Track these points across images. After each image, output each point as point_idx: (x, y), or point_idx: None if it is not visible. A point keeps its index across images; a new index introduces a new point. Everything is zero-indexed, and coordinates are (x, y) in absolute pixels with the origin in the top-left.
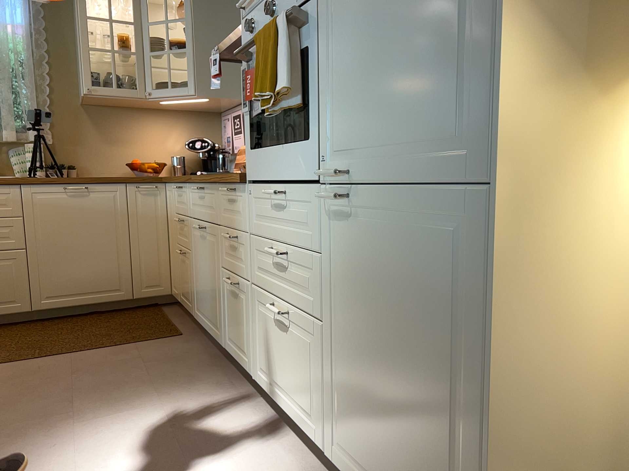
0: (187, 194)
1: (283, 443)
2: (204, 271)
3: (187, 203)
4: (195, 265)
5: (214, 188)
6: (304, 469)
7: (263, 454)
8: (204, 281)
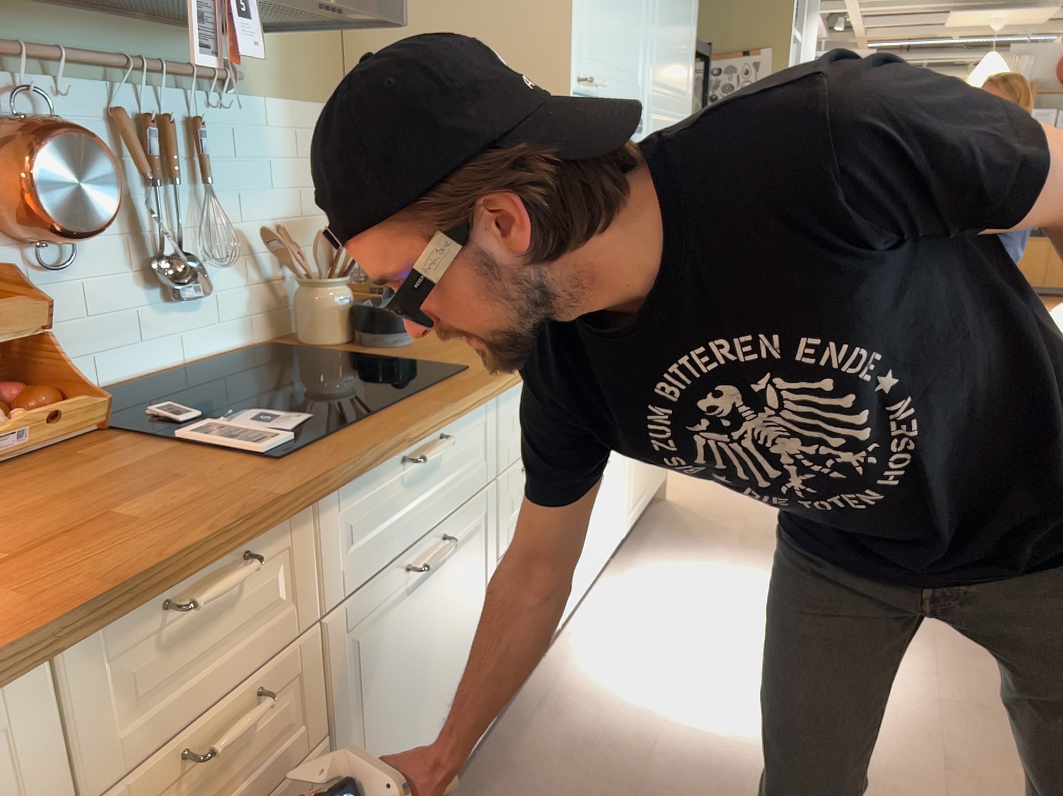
0: (304, 548)
1: (598, 605)
2: (425, 670)
3: (306, 580)
4: (361, 740)
5: (483, 410)
6: (614, 582)
7: (626, 607)
8: (425, 693)
